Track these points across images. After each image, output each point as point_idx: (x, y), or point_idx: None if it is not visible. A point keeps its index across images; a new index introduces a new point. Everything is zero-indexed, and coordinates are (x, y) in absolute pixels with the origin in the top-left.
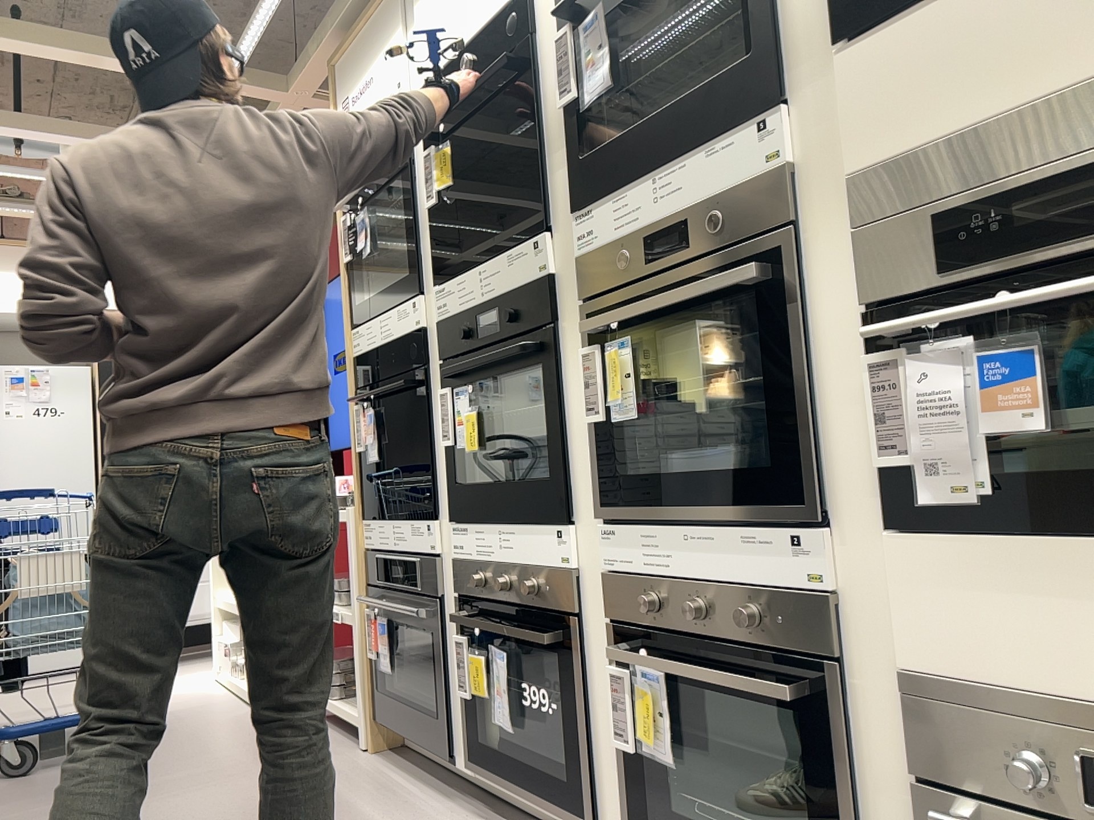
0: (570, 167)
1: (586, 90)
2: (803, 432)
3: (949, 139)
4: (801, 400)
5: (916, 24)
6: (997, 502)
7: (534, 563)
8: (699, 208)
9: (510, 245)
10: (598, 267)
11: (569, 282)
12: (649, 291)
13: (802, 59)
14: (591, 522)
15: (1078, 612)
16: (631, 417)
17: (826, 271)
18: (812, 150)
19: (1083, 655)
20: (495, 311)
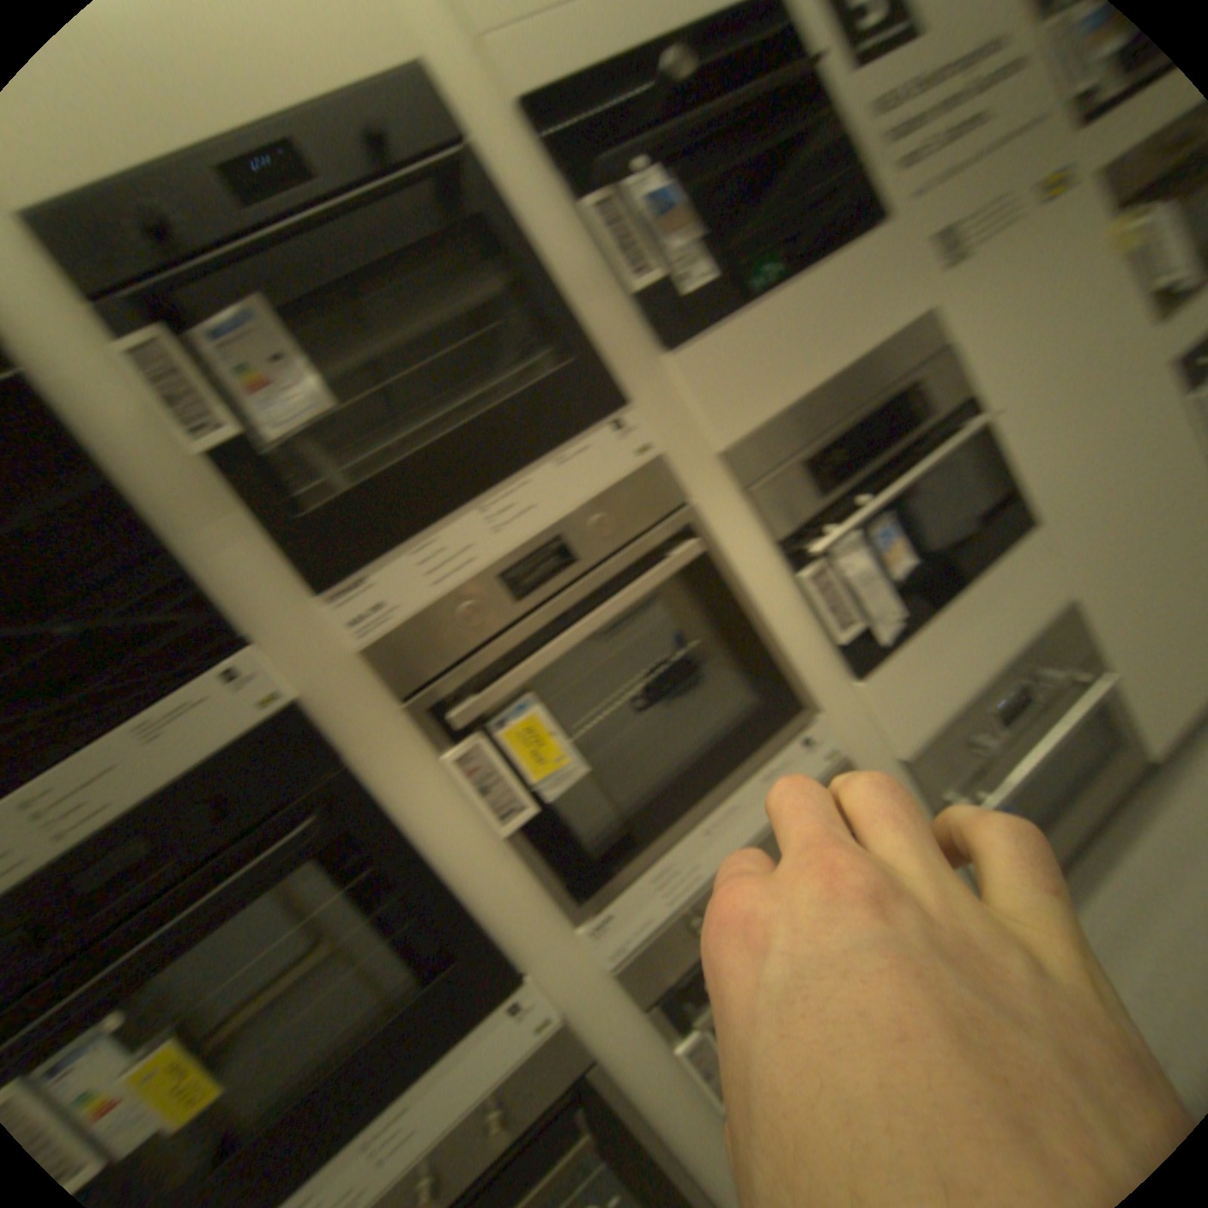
0: (276, 535)
1: (258, 420)
2: (778, 659)
3: (787, 409)
4: (766, 636)
5: (736, 329)
6: (910, 617)
7: (486, 1091)
8: (573, 518)
9: (141, 707)
10: (427, 642)
11: (354, 690)
12: (538, 630)
13: (631, 362)
14: (557, 943)
15: (964, 647)
16: (583, 775)
17: (732, 530)
18: (676, 436)
19: (974, 665)
20: (147, 835)
